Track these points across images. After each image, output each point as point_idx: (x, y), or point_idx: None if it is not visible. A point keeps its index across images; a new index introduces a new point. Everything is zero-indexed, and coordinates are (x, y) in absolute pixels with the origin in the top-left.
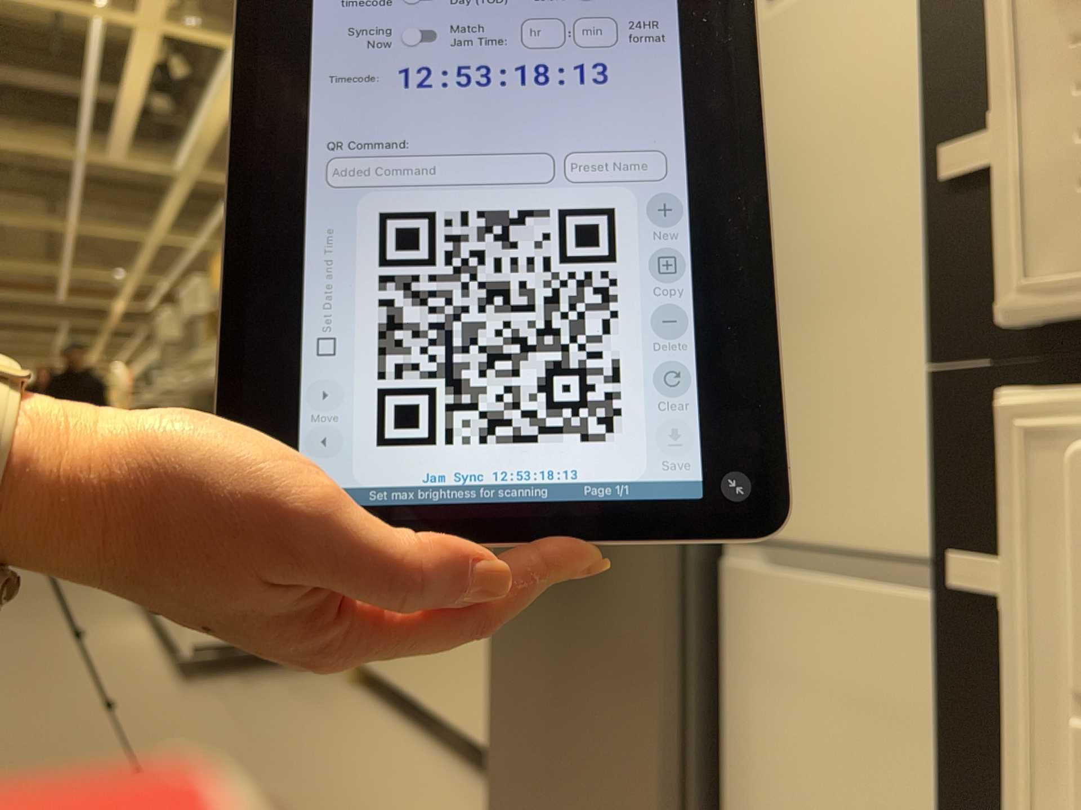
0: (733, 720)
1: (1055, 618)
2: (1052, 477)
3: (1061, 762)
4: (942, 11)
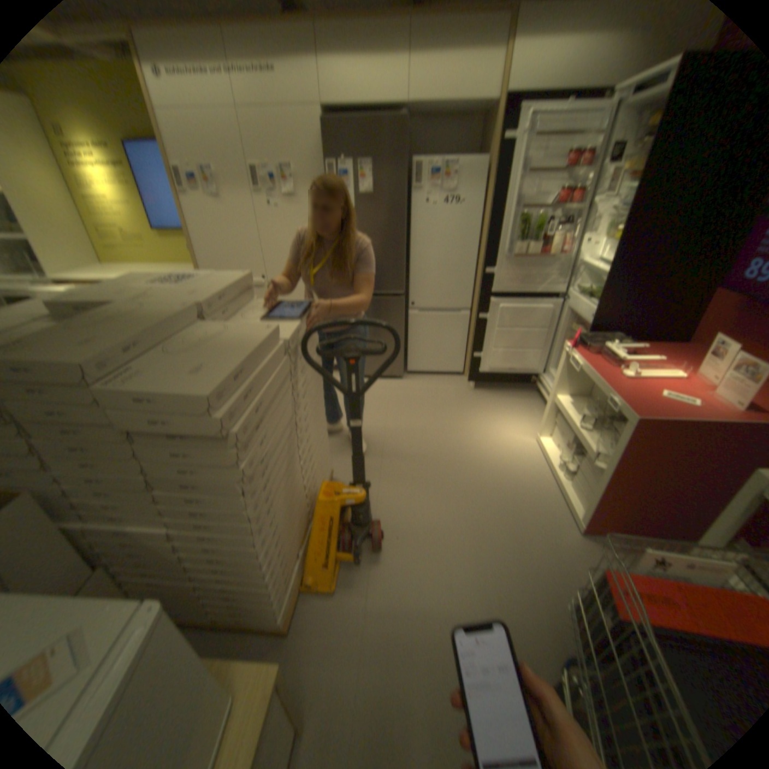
0: (408, 335)
1: (490, 317)
2: (492, 305)
3: (488, 329)
4: (486, 249)
